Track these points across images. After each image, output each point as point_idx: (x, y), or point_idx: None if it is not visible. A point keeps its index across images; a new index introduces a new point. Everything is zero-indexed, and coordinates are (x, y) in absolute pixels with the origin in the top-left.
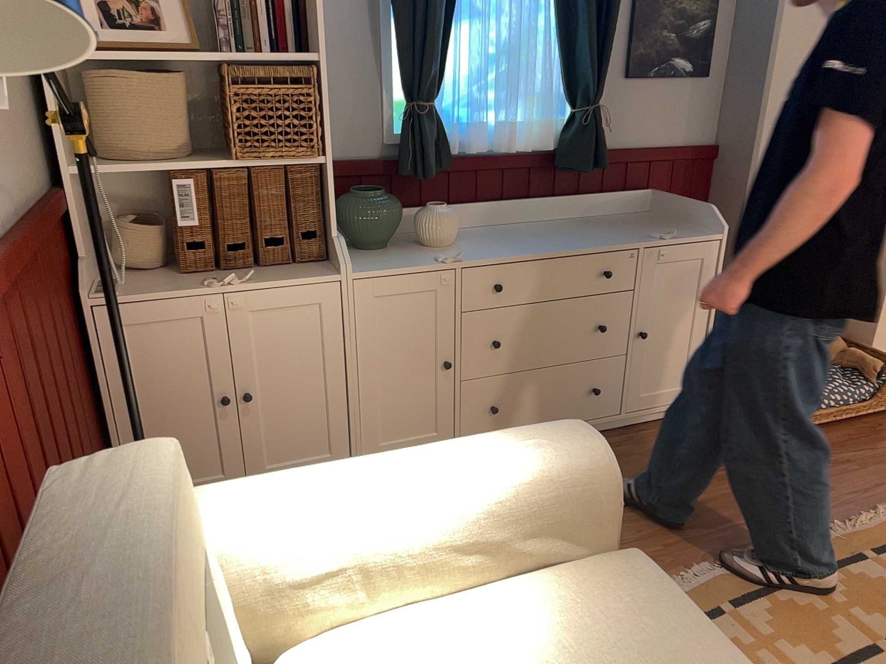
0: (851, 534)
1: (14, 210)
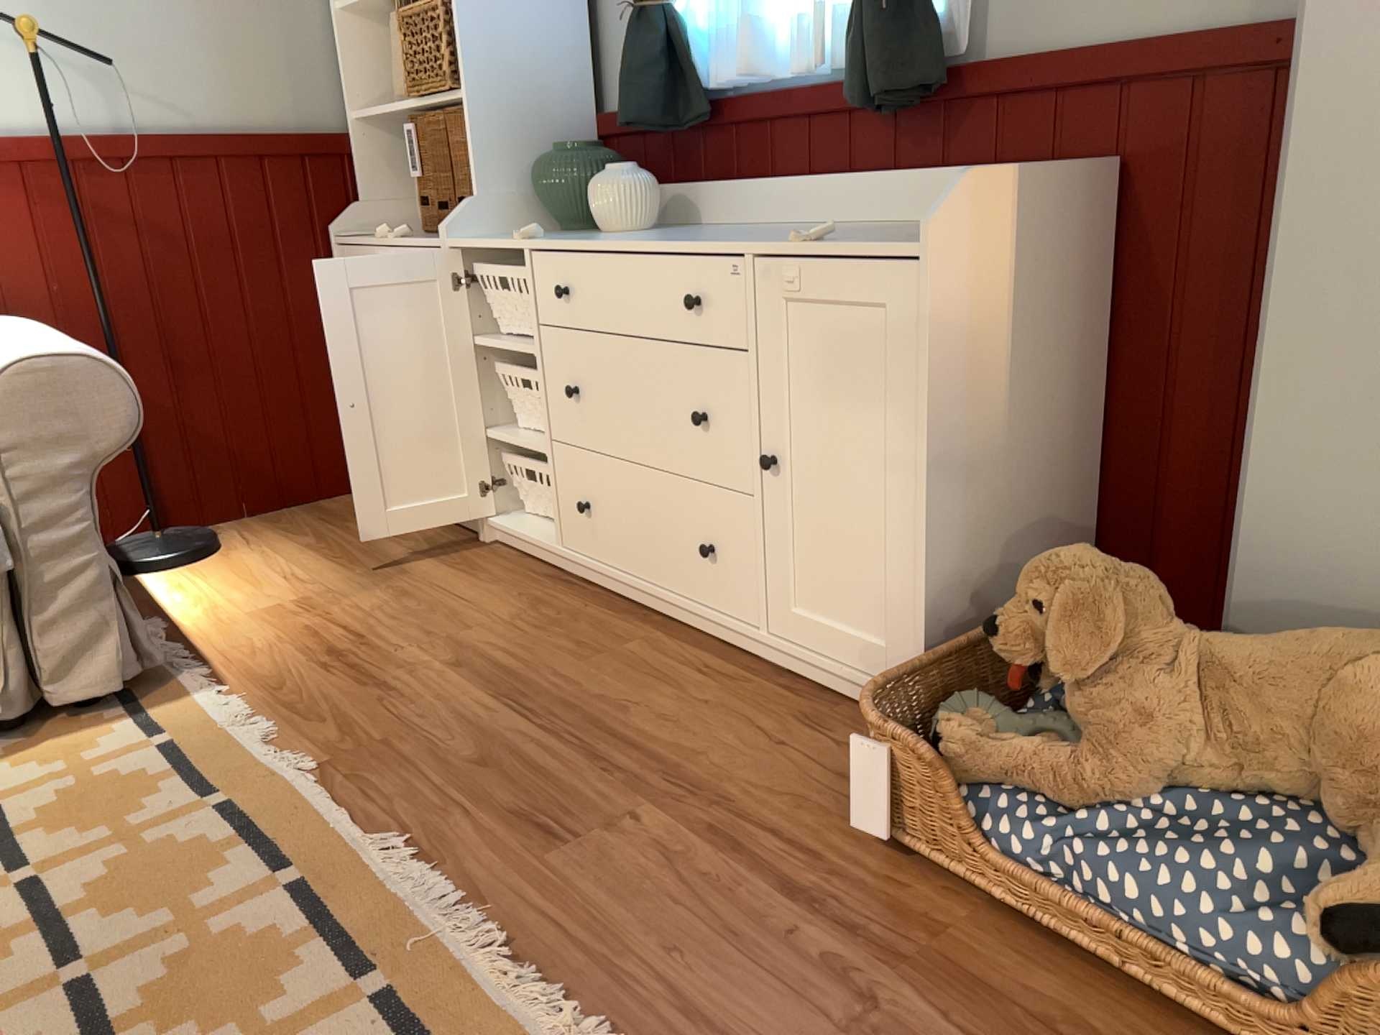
0: (455, 961)
1: (197, 130)
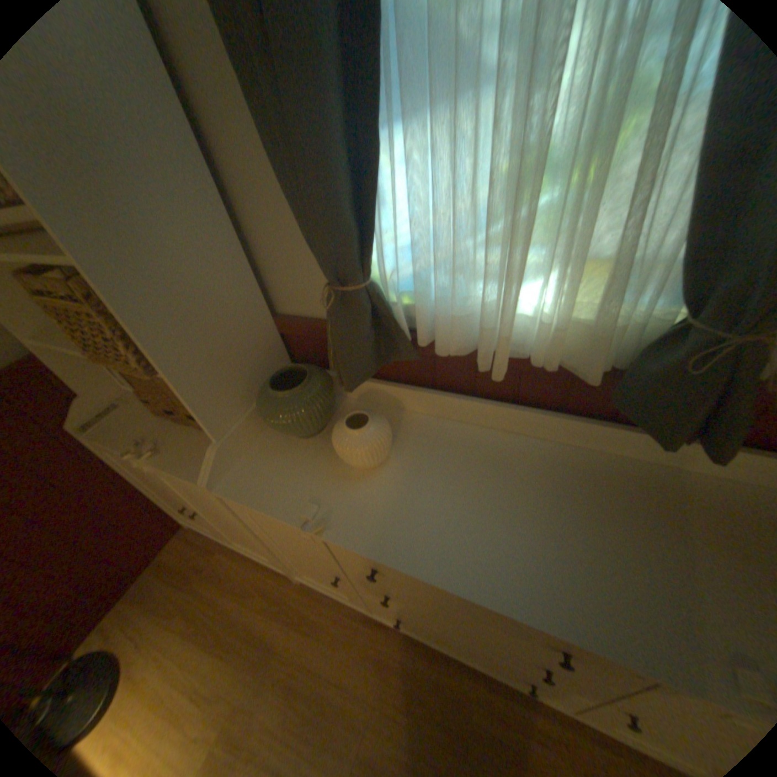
0: None
1: None
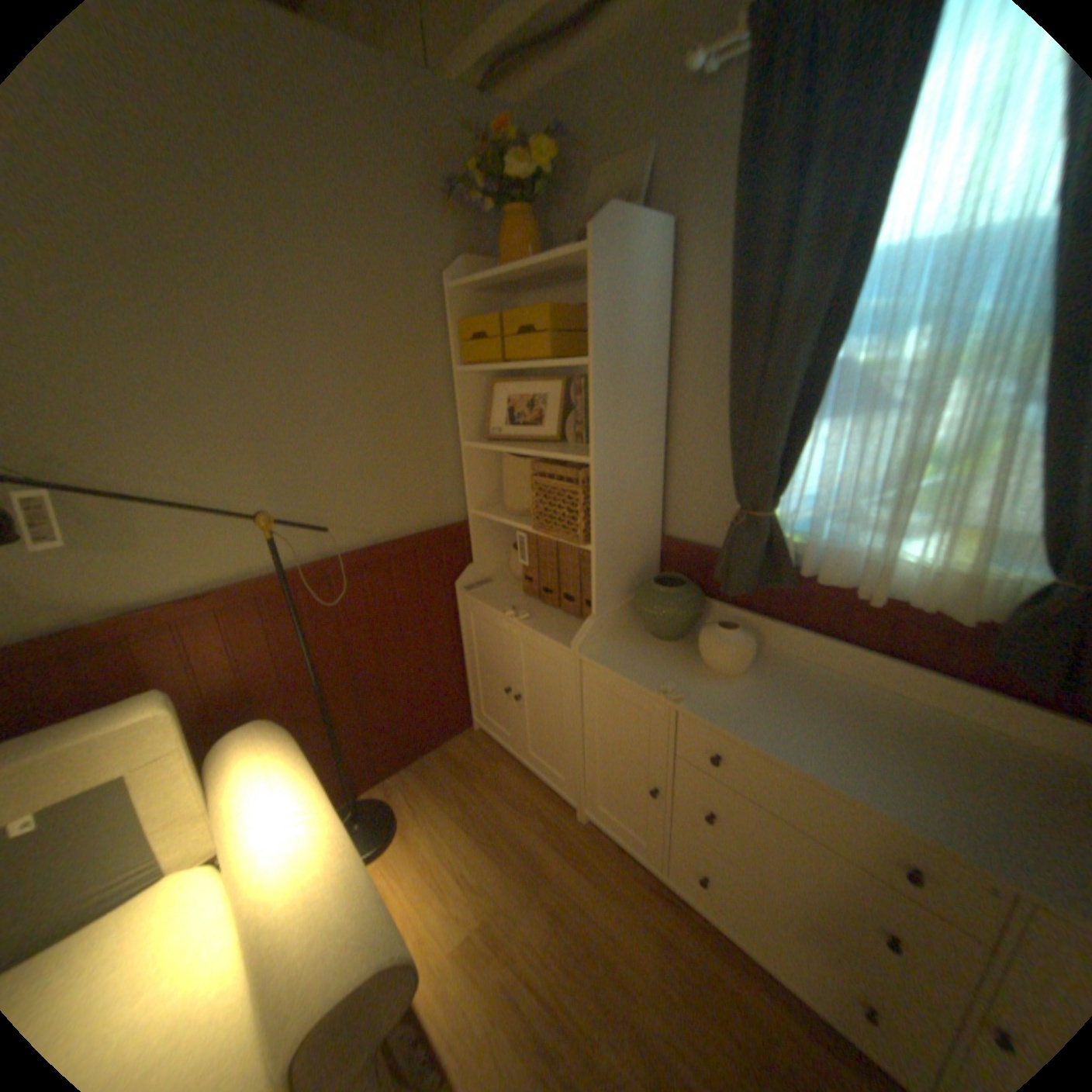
0: None
1: (374, 538)
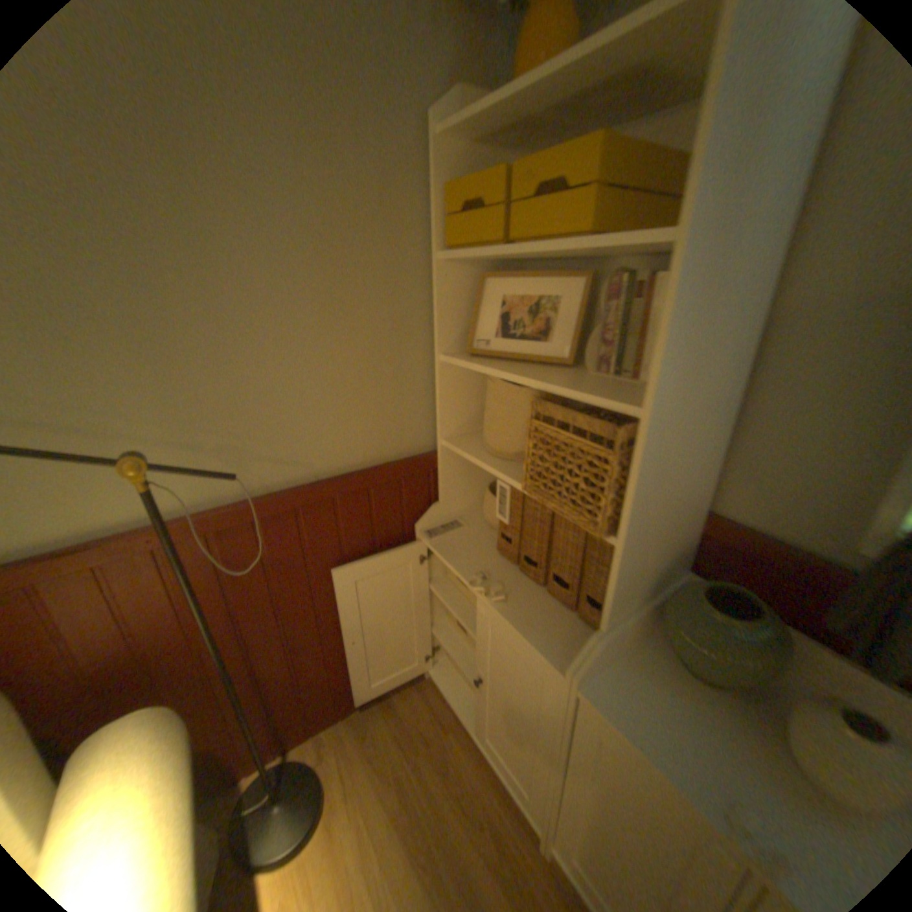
0: None
1: (316, 473)
